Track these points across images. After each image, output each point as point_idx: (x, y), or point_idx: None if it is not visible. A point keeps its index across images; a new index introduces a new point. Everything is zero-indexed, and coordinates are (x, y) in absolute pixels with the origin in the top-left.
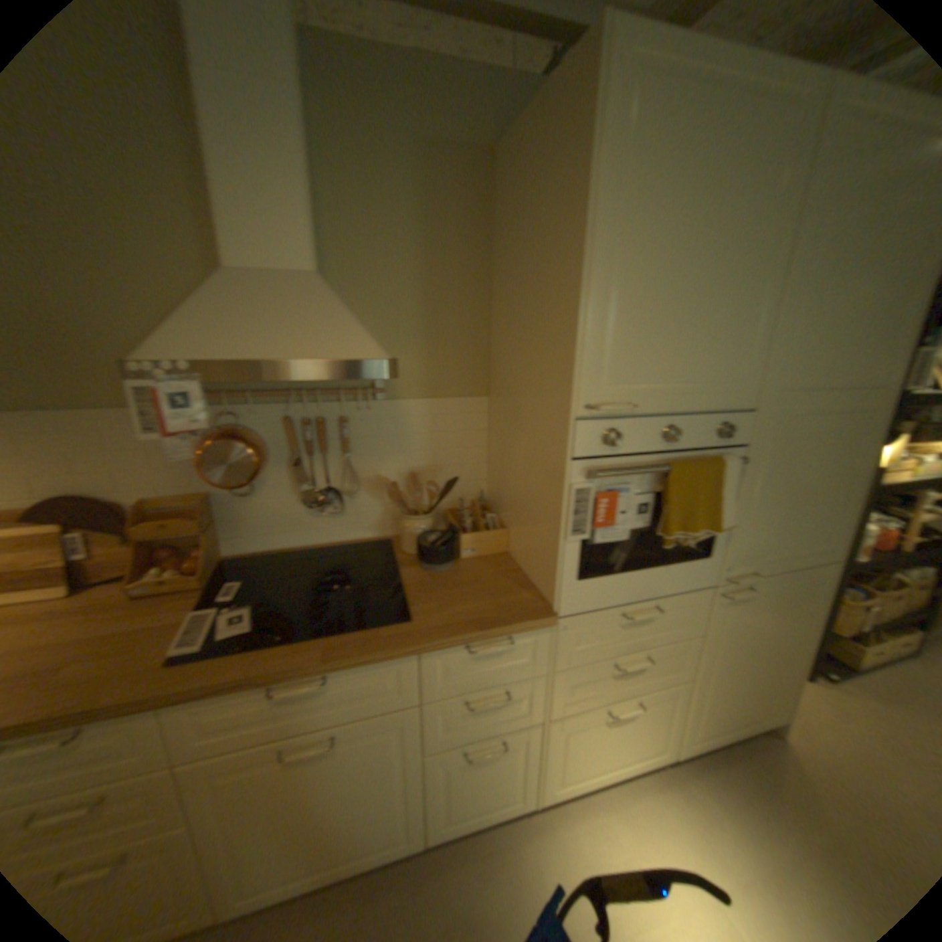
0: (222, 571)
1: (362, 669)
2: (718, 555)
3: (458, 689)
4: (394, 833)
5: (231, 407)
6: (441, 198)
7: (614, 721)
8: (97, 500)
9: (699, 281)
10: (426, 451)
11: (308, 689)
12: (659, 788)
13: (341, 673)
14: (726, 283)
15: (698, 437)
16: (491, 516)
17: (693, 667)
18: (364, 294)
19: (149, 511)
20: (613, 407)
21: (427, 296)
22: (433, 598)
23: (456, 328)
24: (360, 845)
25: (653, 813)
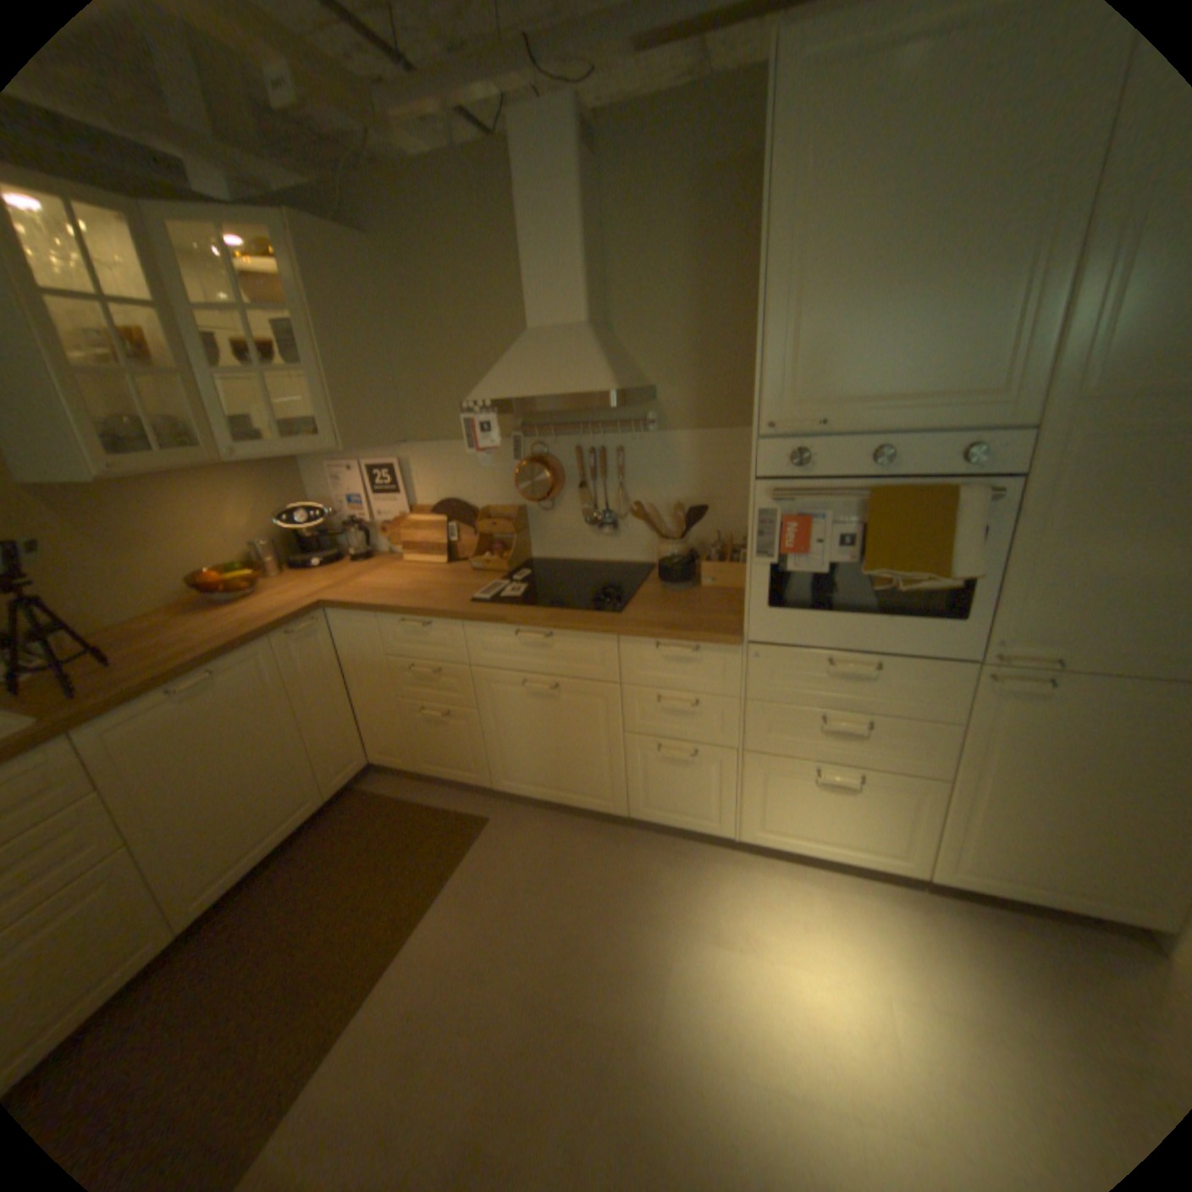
0: (526, 565)
1: (574, 635)
2: (977, 618)
3: (649, 680)
4: (601, 787)
5: (538, 438)
6: (712, 222)
7: (823, 782)
8: (463, 504)
9: (911, 272)
10: (690, 482)
11: (538, 638)
12: (897, 898)
13: (560, 633)
14: (958, 266)
15: (926, 460)
16: (743, 552)
17: (945, 759)
18: (638, 332)
19: (489, 515)
20: (798, 425)
21: (696, 326)
22: (647, 604)
23: (725, 354)
24: (576, 782)
25: (871, 910)
